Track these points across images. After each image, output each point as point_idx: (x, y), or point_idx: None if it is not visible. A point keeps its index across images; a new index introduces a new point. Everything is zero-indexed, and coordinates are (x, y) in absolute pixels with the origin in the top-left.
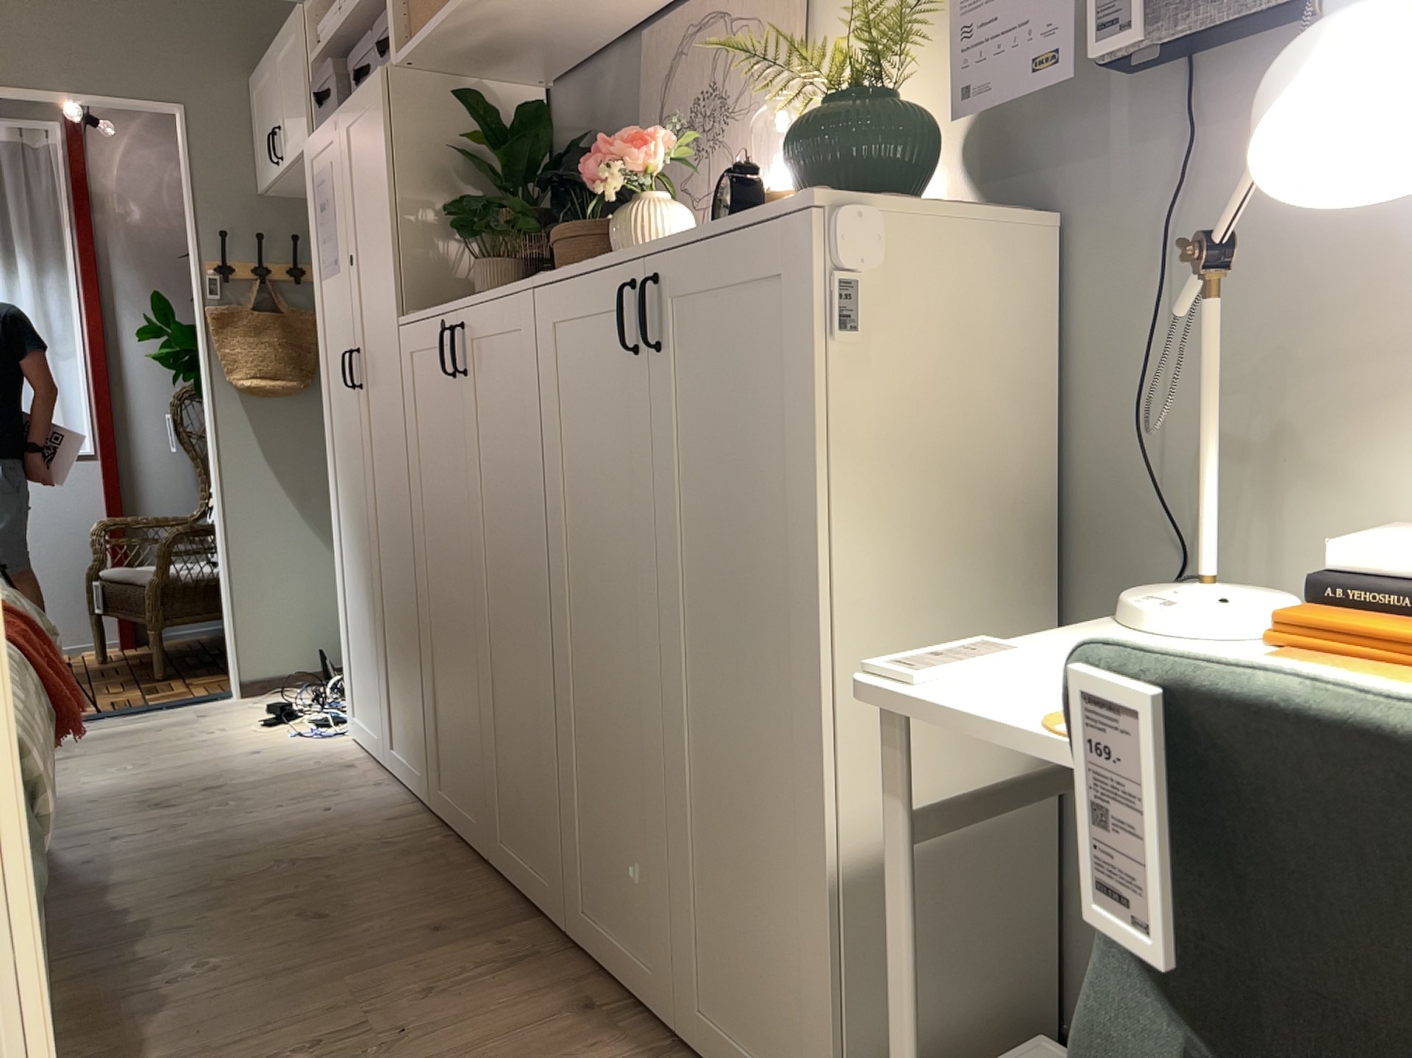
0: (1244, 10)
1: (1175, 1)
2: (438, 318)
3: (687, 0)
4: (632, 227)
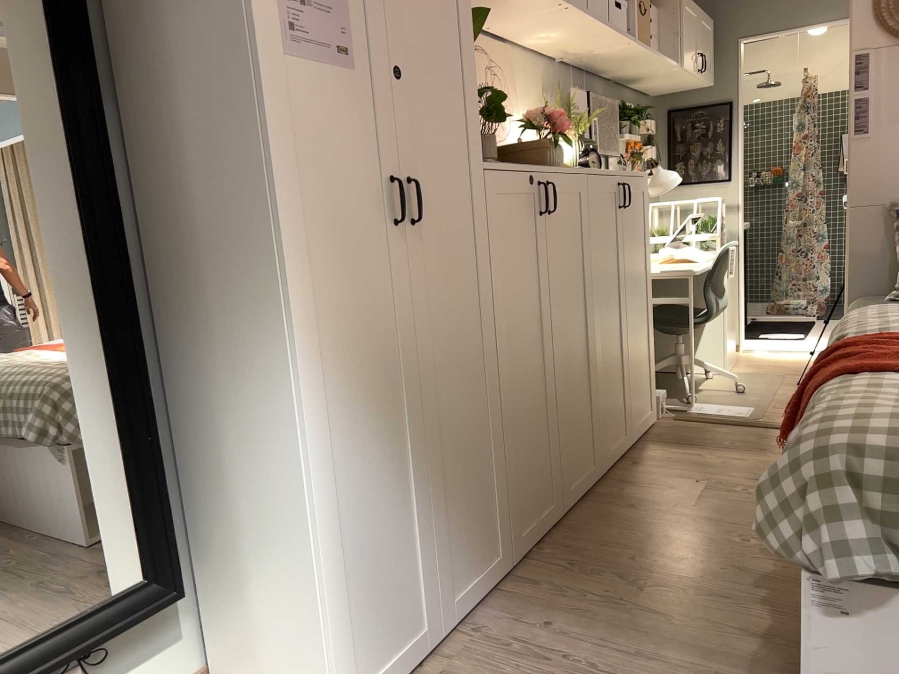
0: (604, 152)
1: (599, 145)
2: (530, 173)
3: None
4: (564, 153)
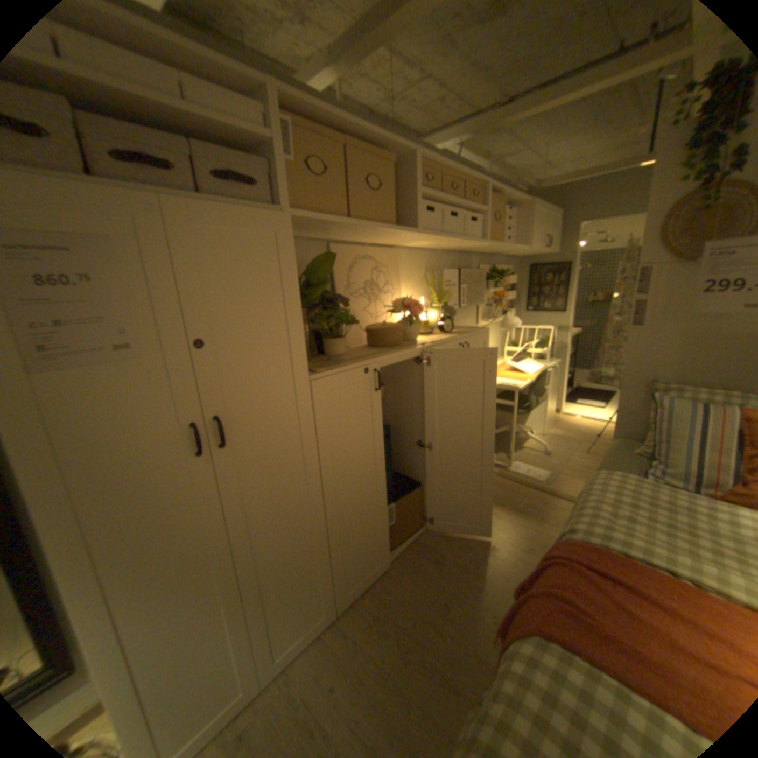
0: (470, 305)
1: (466, 301)
2: (365, 366)
3: (350, 243)
4: (419, 327)
